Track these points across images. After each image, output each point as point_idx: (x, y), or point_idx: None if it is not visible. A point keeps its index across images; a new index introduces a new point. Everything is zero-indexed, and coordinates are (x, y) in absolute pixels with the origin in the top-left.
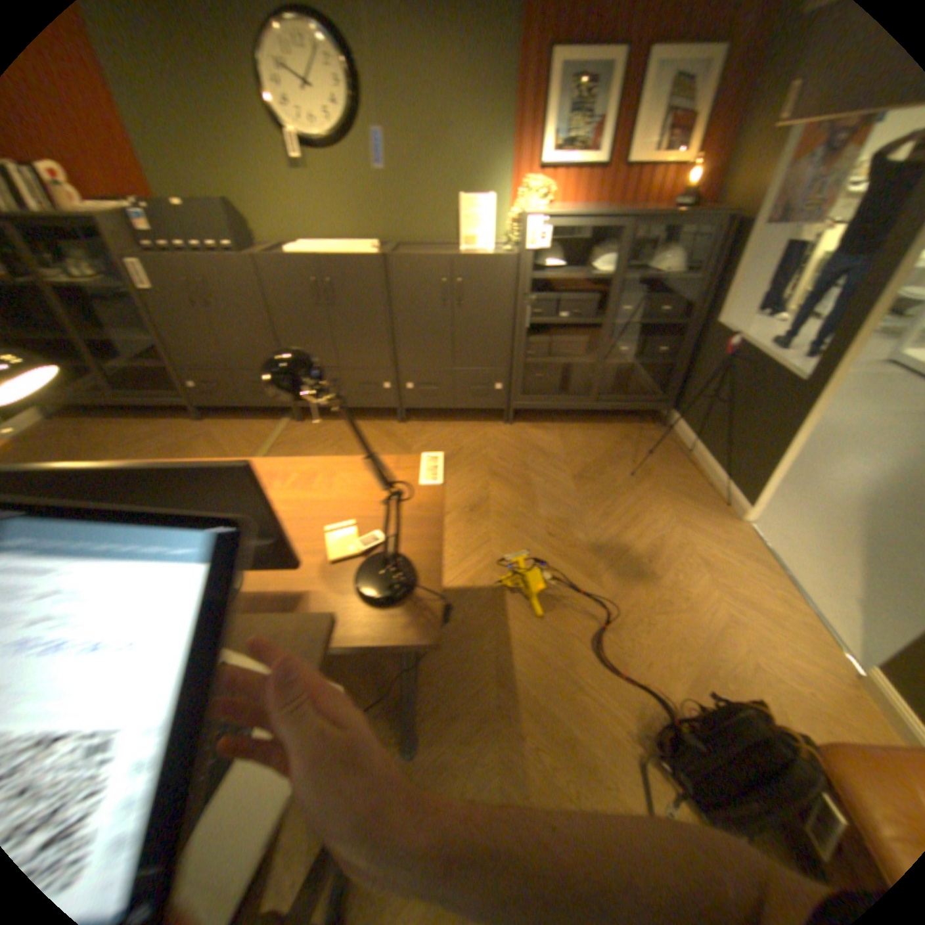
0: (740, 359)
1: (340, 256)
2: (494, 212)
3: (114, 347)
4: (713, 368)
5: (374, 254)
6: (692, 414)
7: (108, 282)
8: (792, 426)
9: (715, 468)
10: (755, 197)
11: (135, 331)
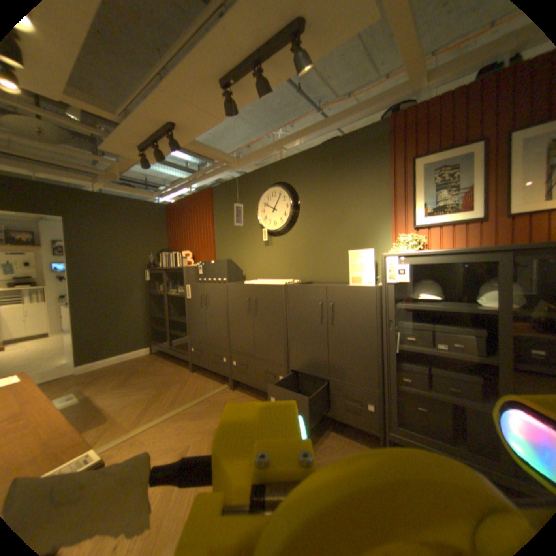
0: None
1: (262, 284)
2: (373, 259)
3: (185, 325)
4: None
5: (280, 284)
6: None
7: (186, 295)
8: None
9: None
10: None
11: (187, 317)
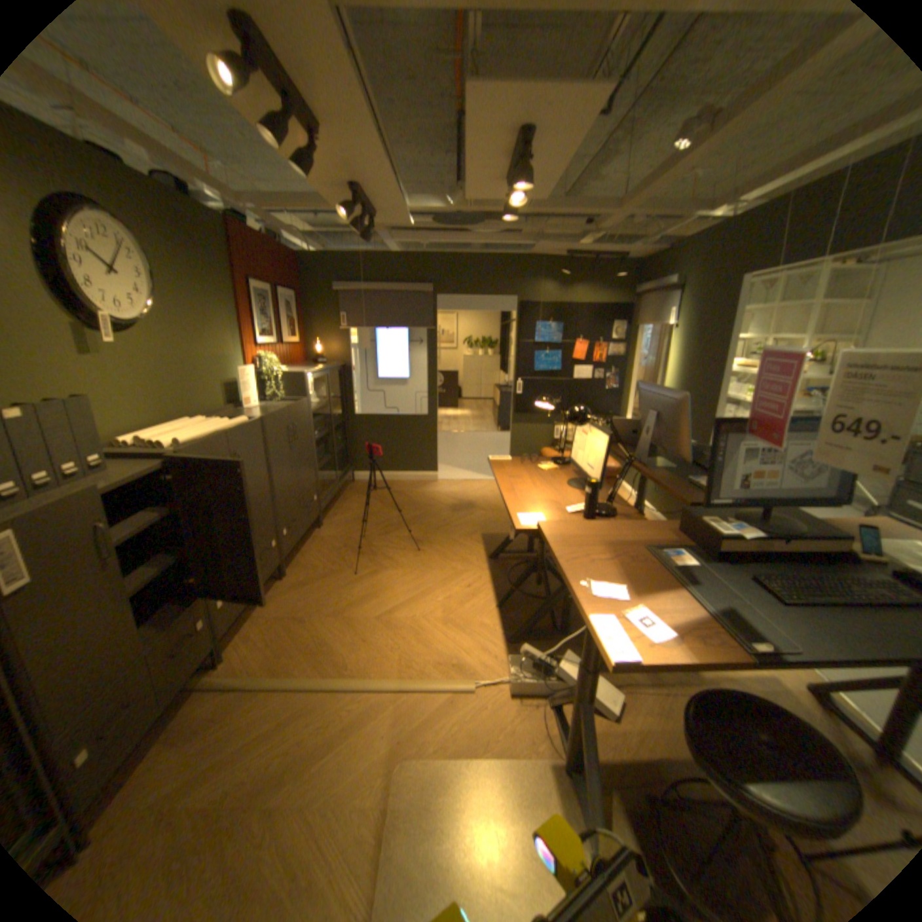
0: (385, 423)
1: (240, 427)
2: (255, 377)
3: None
4: (367, 436)
5: (252, 419)
6: (367, 464)
7: None
8: (433, 432)
9: (405, 474)
10: (342, 357)
11: None
